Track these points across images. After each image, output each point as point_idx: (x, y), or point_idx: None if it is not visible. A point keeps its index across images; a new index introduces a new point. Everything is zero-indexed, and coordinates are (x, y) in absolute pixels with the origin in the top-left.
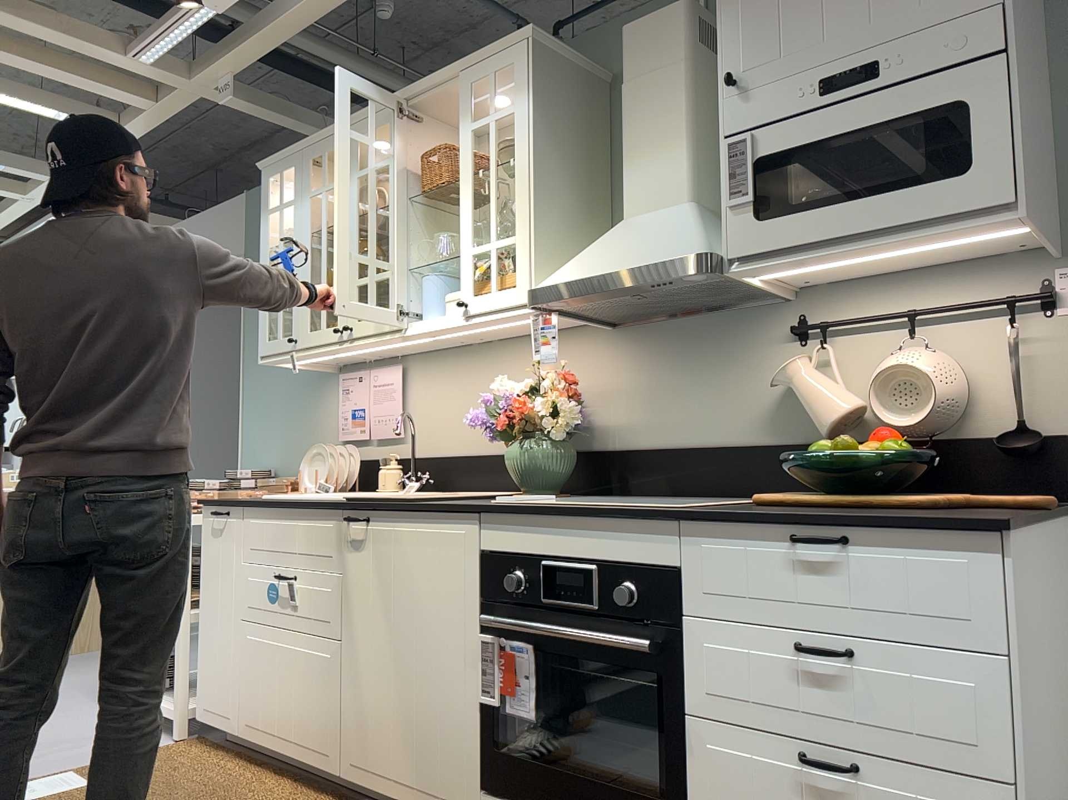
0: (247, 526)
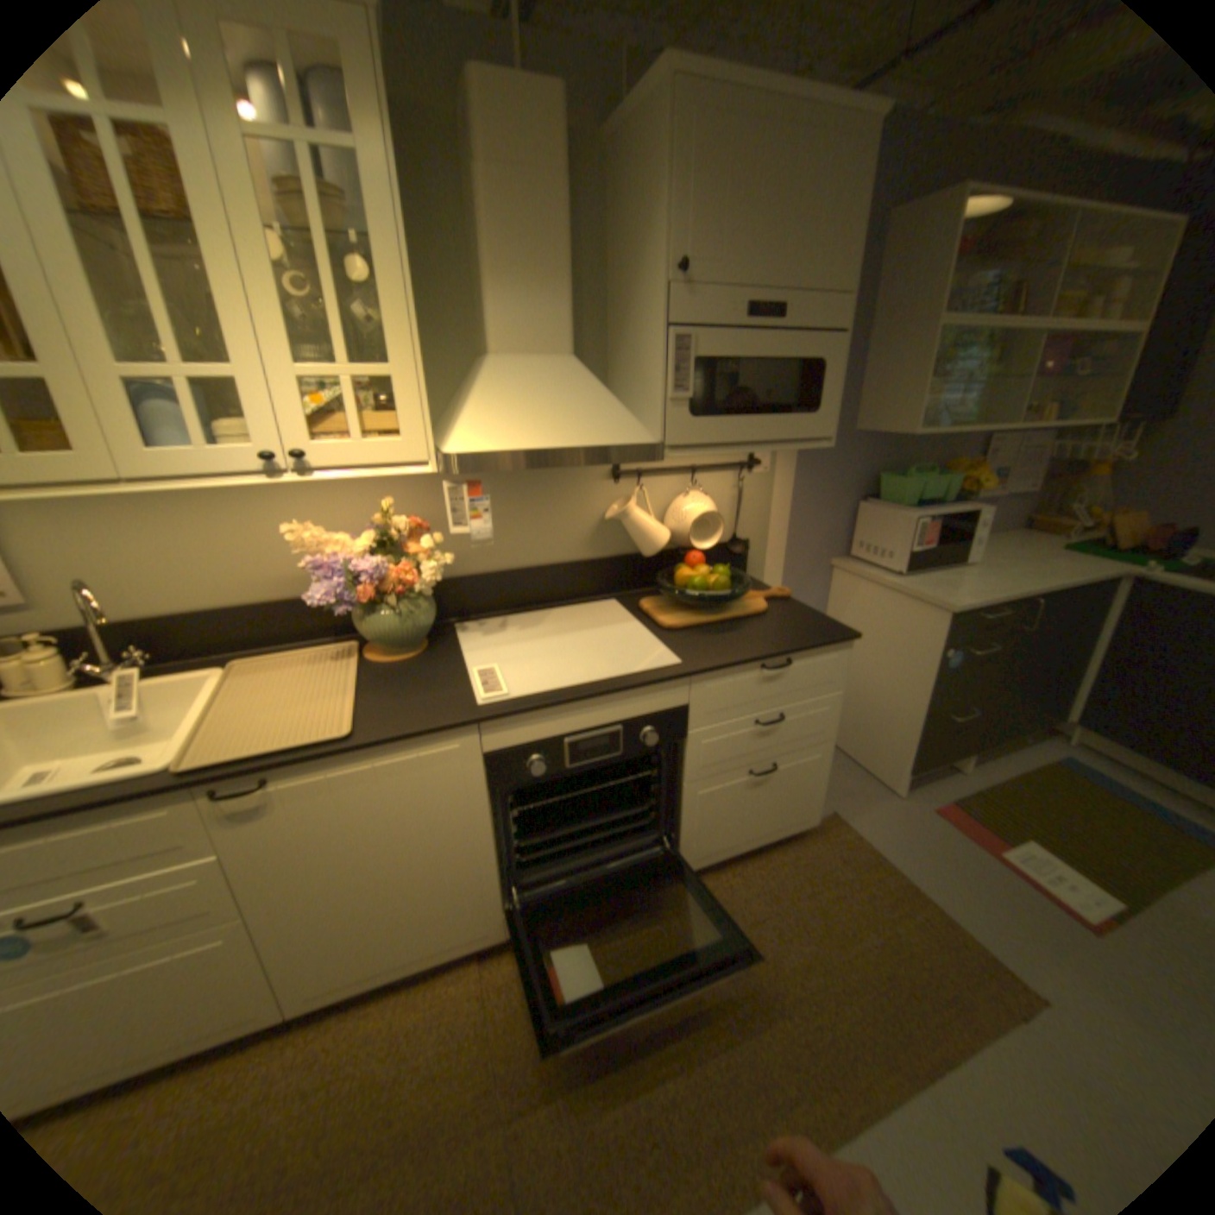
0: None
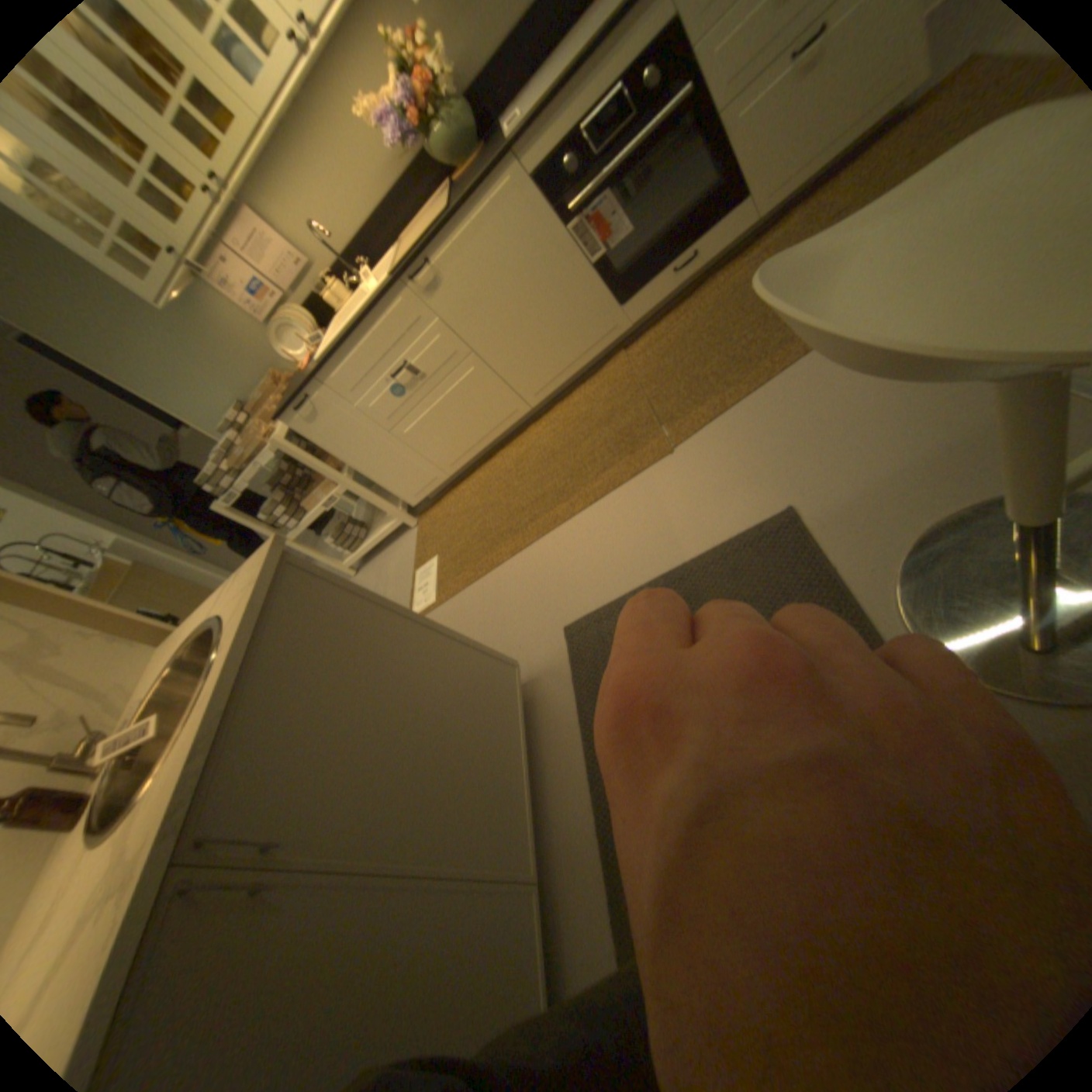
0: (334, 381)
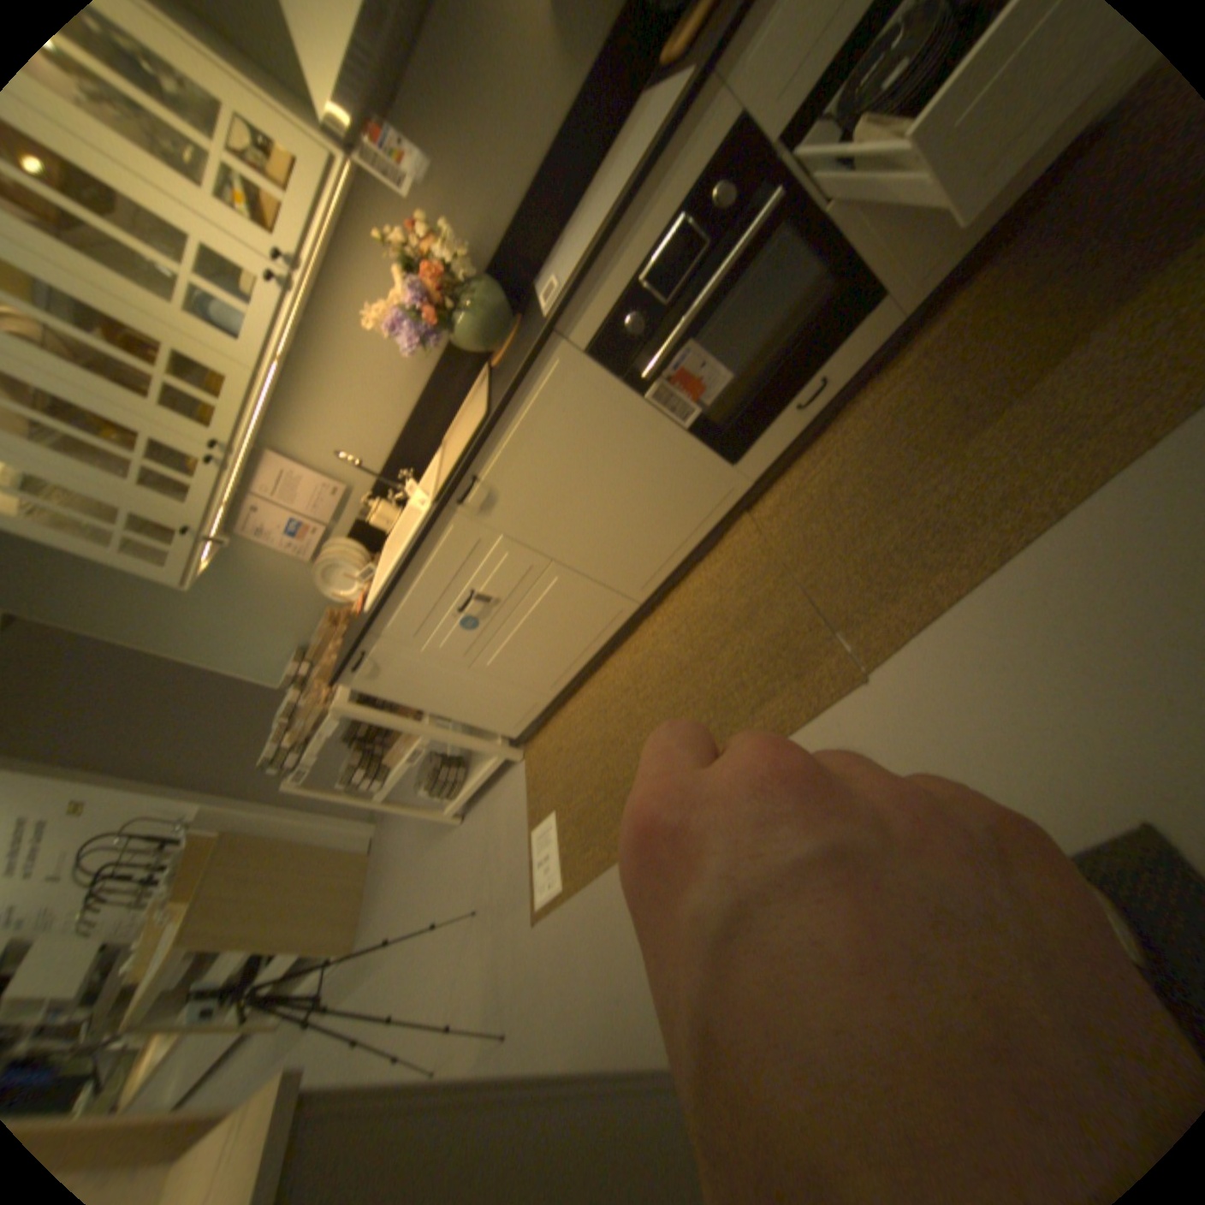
0: (394, 629)
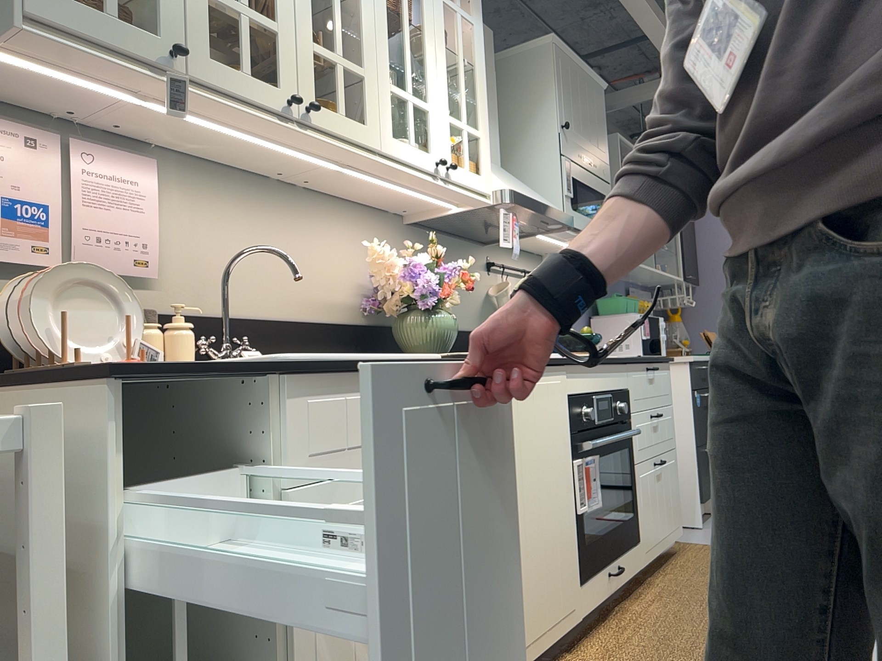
0: (296, 413)
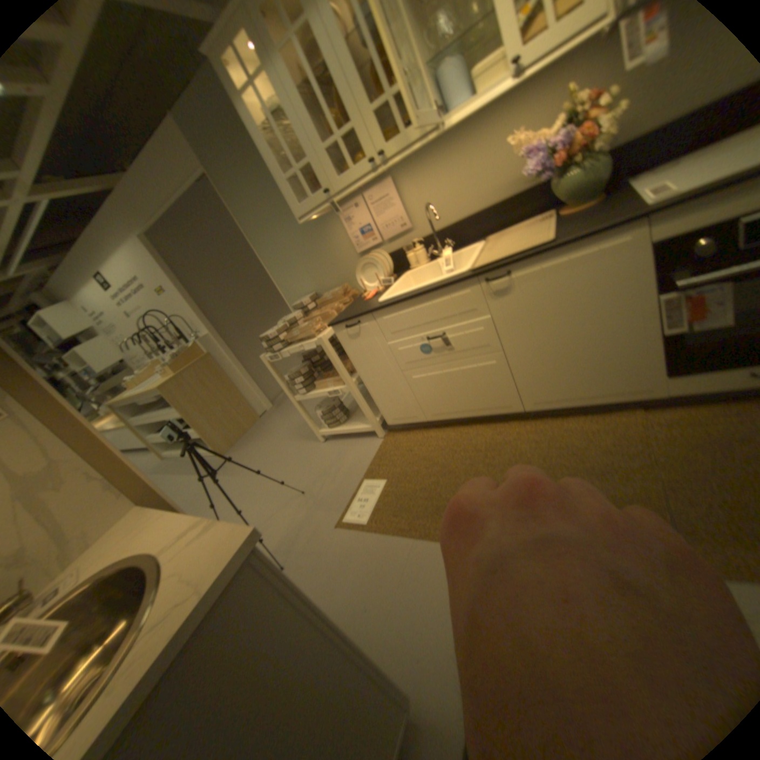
0: (382, 321)
